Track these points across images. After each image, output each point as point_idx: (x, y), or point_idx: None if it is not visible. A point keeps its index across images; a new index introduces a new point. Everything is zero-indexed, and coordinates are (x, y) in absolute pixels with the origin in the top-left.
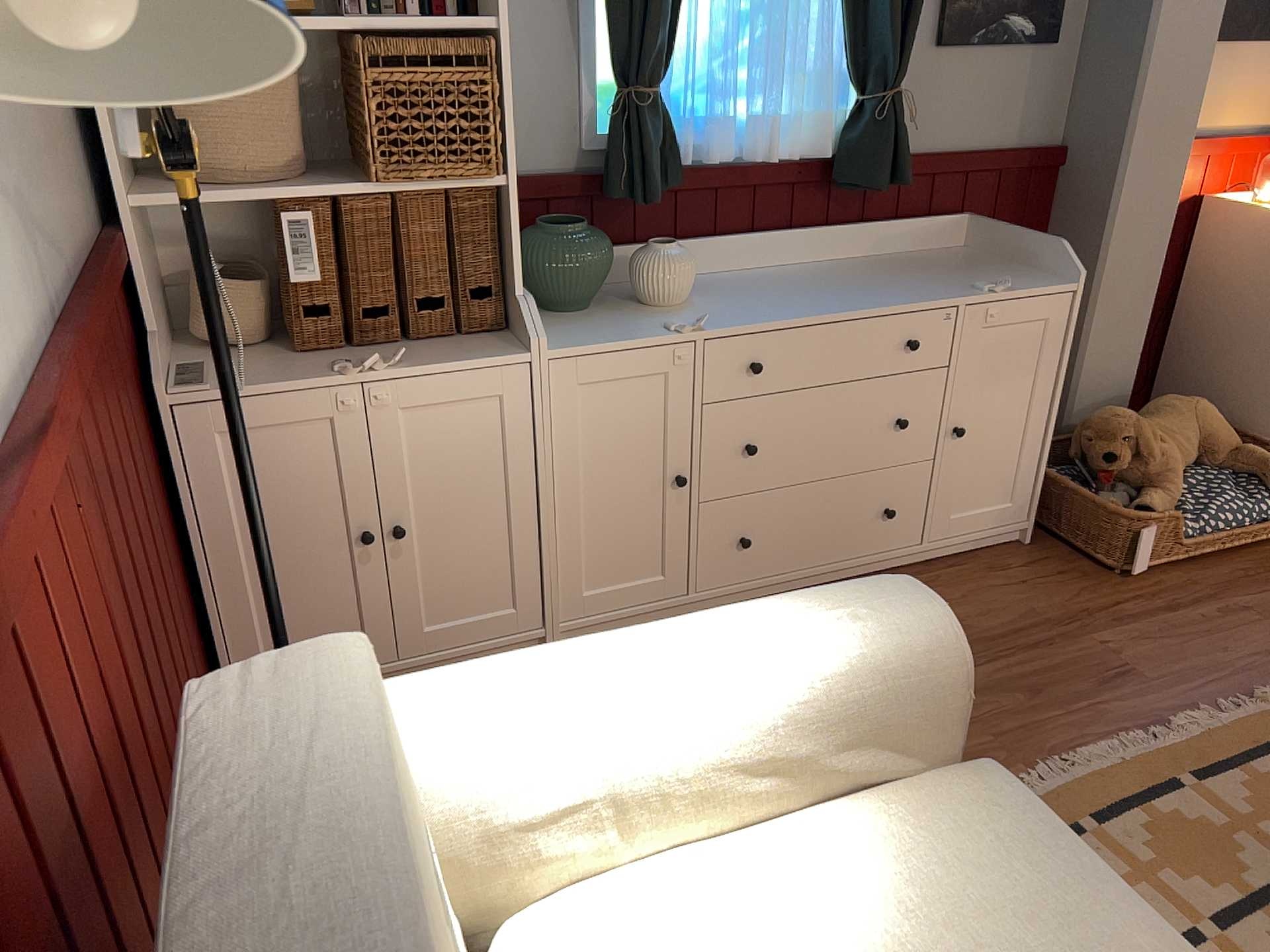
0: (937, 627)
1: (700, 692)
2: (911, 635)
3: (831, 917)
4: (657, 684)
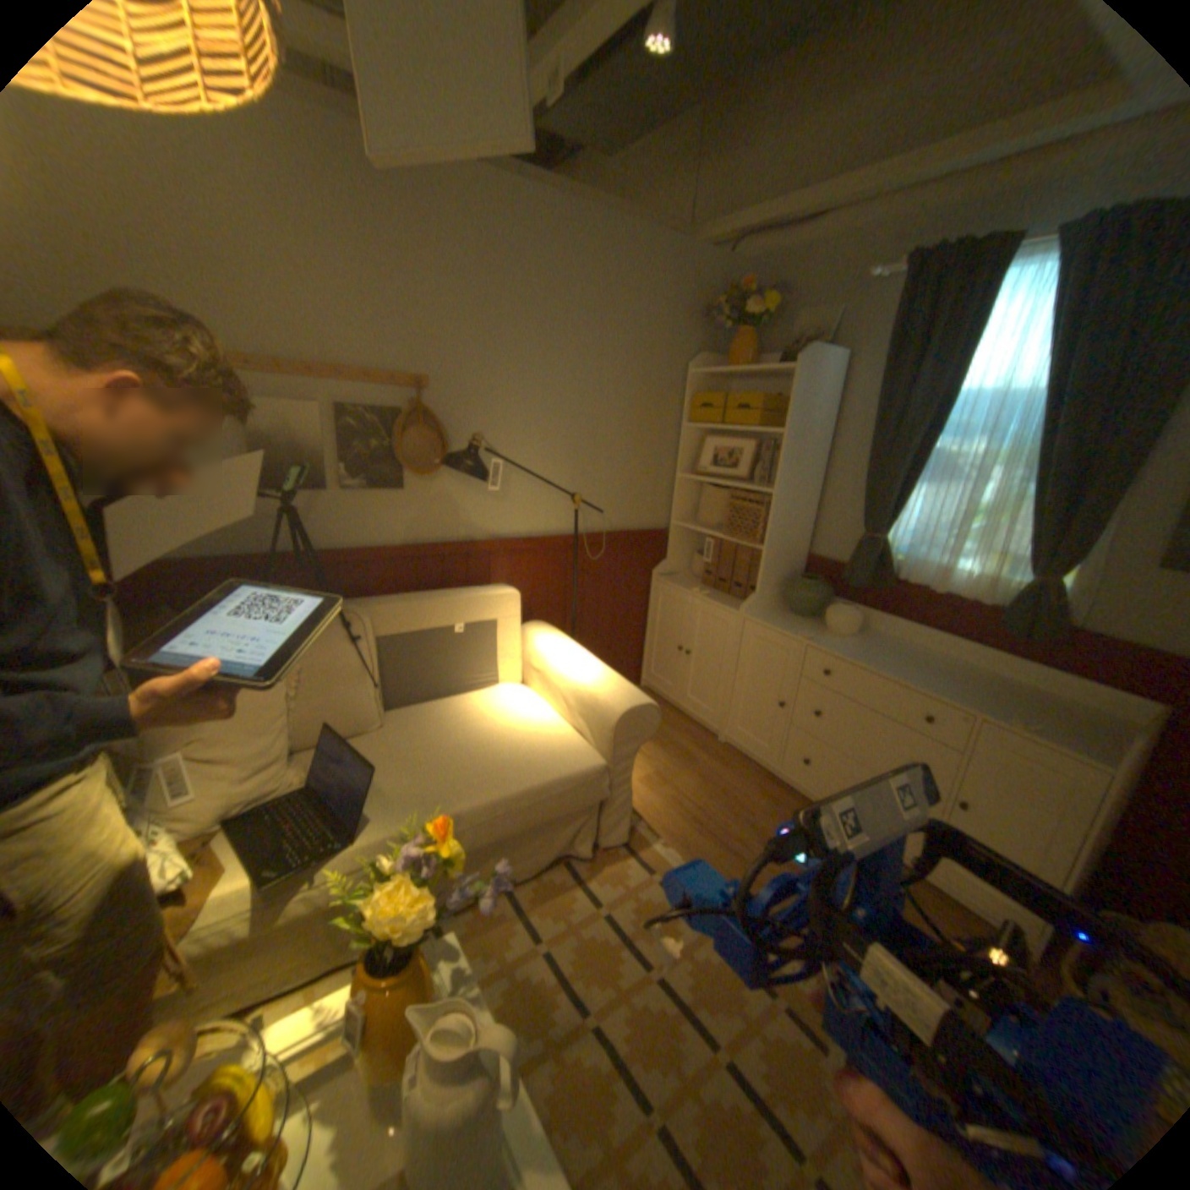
0: (624, 709)
1: (572, 670)
2: (616, 703)
3: (529, 726)
4: (571, 662)
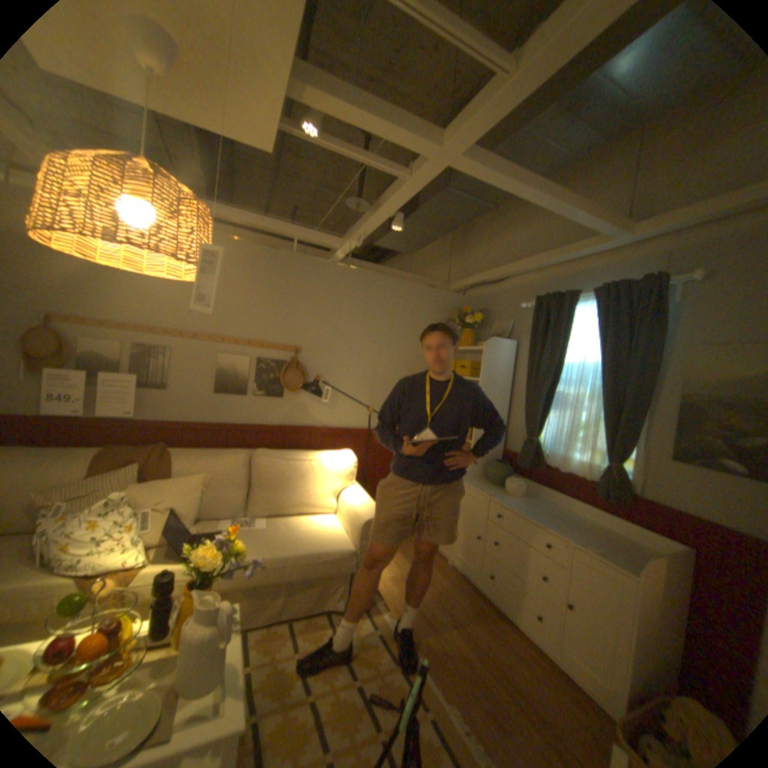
0: (368, 519)
1: (350, 499)
2: (365, 516)
3: (320, 527)
4: (351, 495)
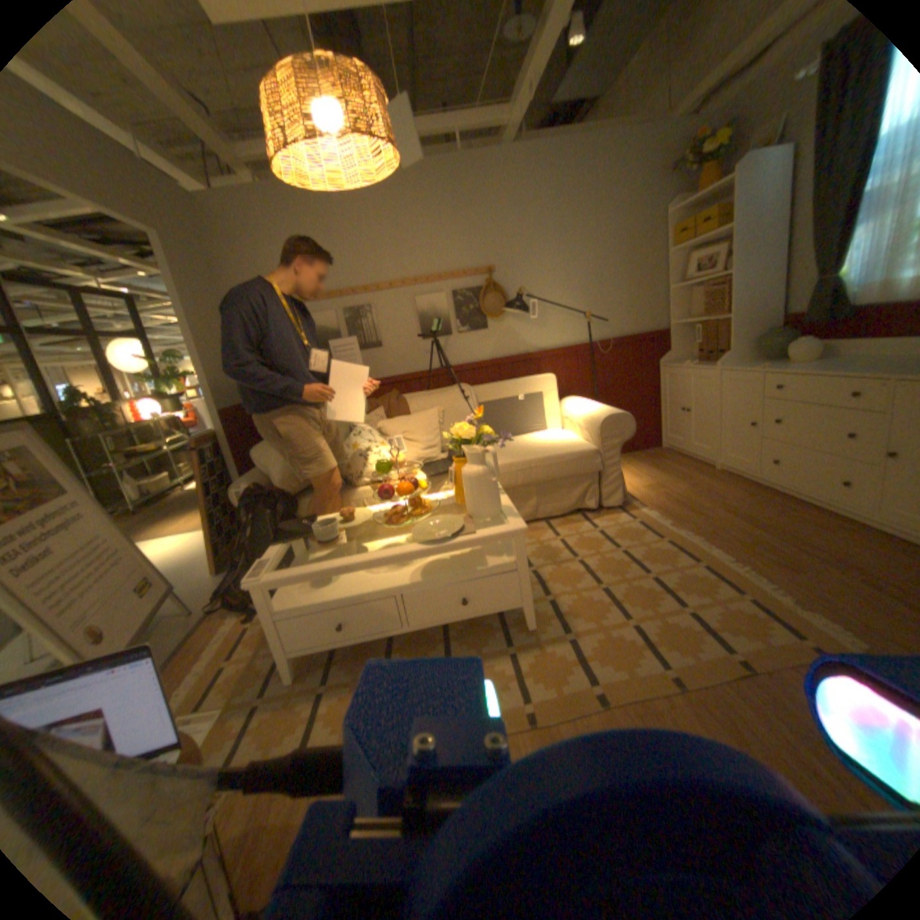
0: (605, 415)
1: (582, 408)
2: (601, 414)
3: (556, 439)
4: (582, 405)
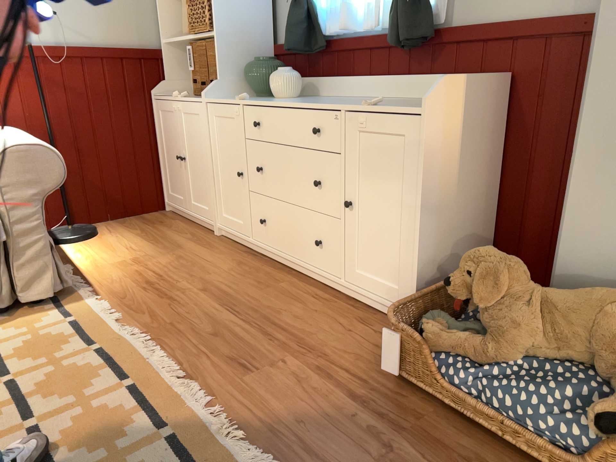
0: (7, 148)
1: None
2: (4, 147)
3: None
4: None
